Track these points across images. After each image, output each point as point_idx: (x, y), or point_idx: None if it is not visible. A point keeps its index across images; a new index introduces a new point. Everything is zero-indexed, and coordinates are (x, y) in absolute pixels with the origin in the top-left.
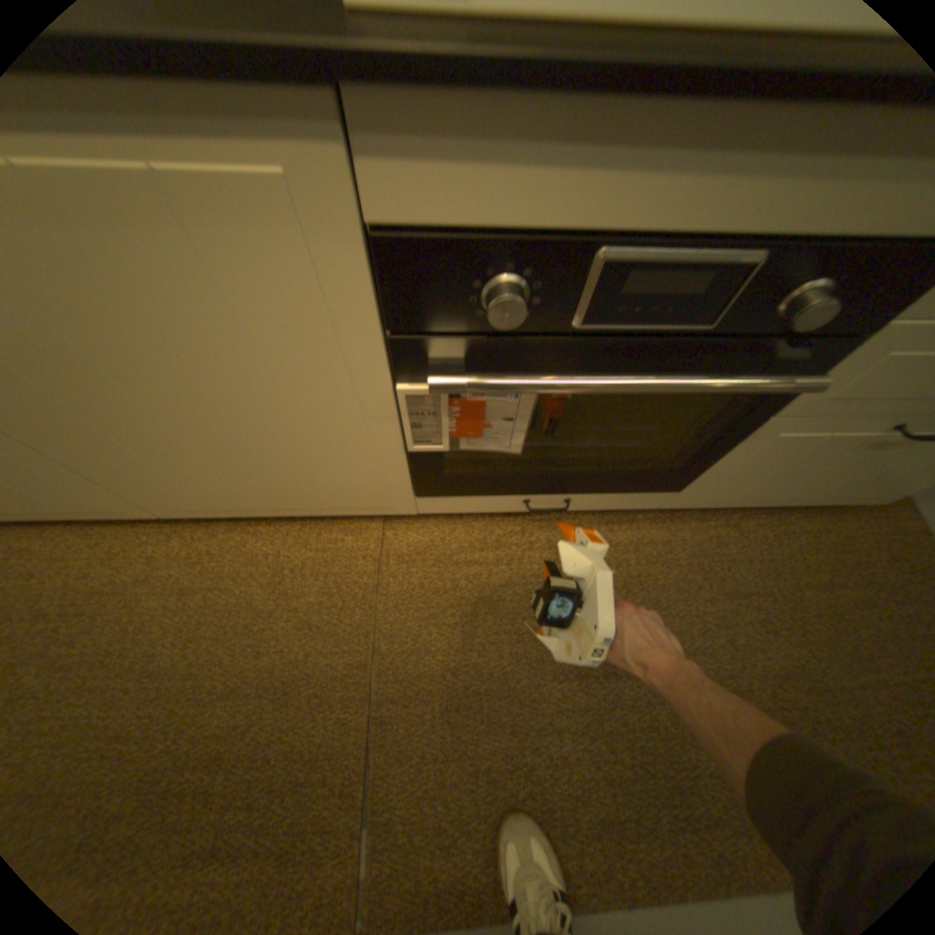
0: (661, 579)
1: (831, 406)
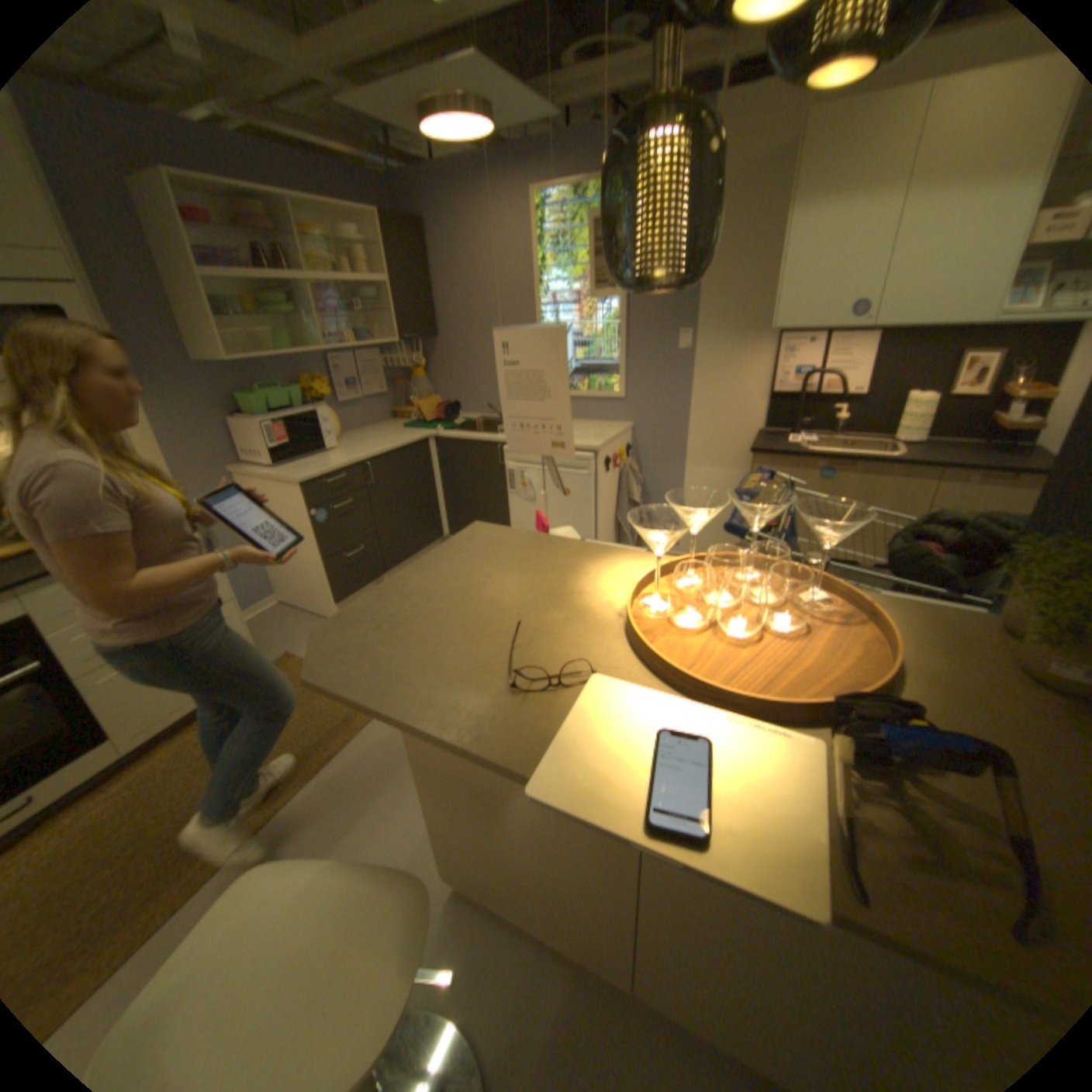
0: (151, 786)
1: (94, 664)
